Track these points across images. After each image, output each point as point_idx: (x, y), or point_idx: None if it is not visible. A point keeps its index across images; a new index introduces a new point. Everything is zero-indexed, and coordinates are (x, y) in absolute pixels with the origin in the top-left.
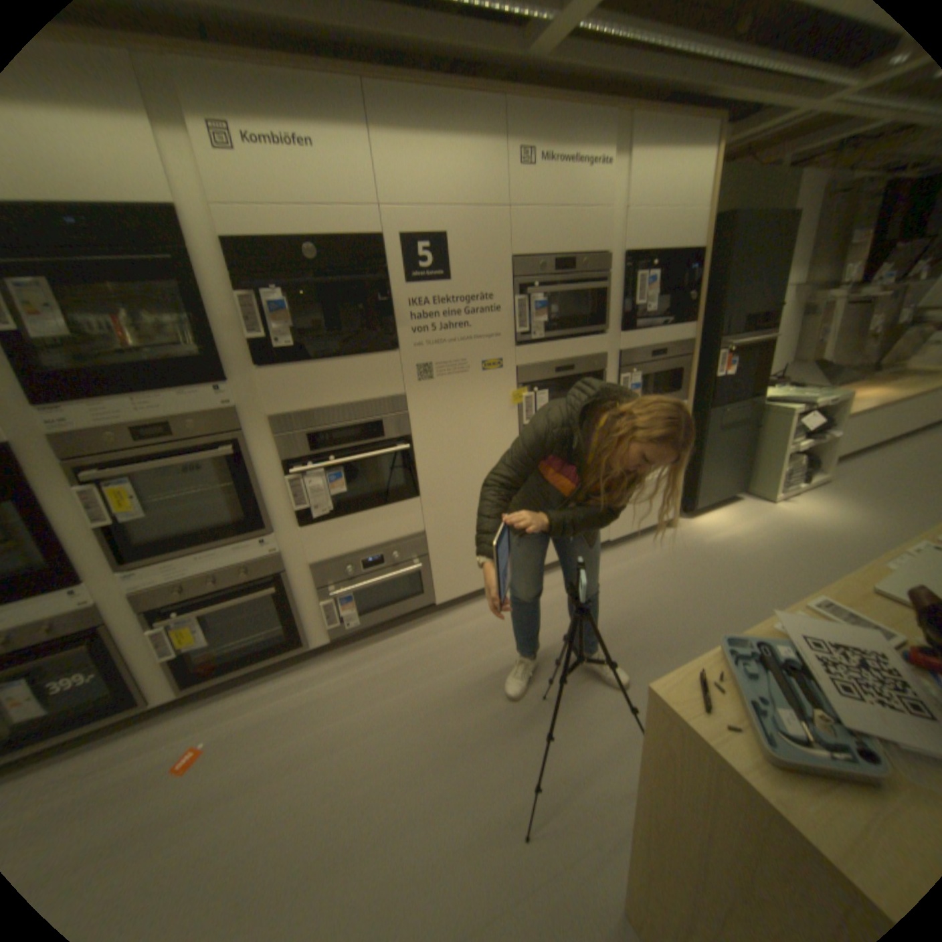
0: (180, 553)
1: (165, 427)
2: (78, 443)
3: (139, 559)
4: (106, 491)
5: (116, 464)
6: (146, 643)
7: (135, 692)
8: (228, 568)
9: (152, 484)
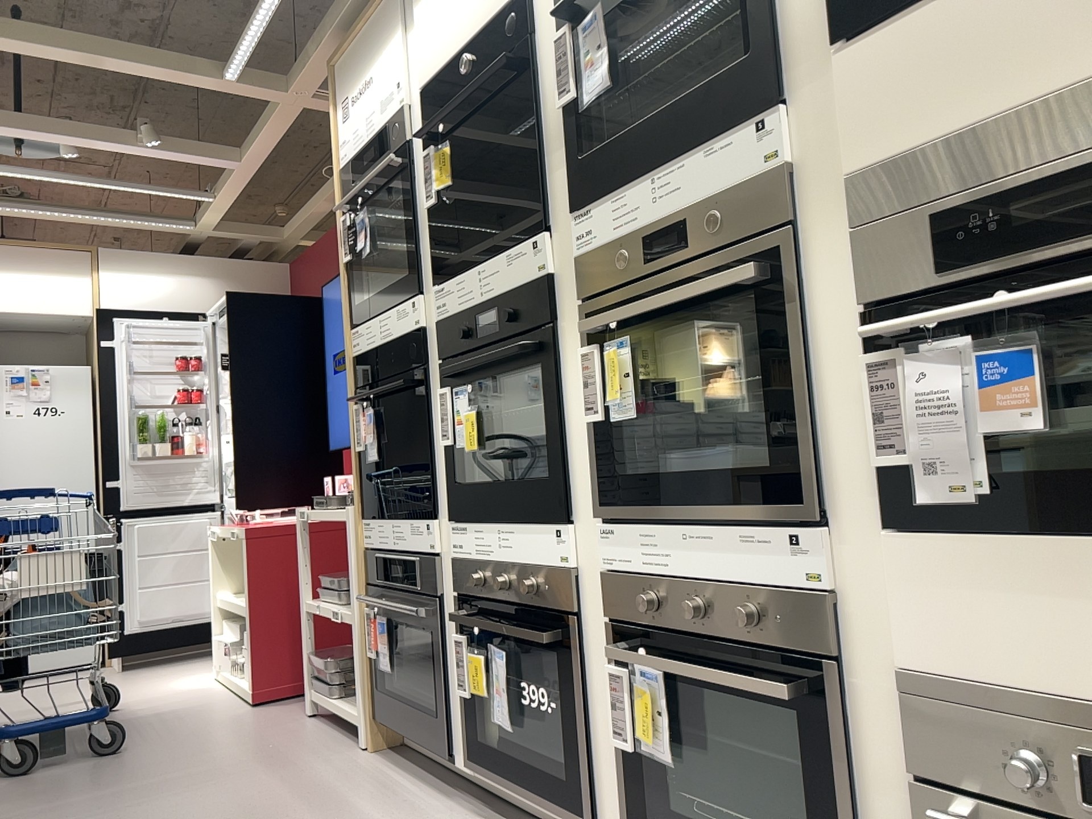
0: (668, 507)
1: (687, 227)
2: (596, 265)
3: (624, 498)
4: (608, 352)
5: (623, 302)
6: (613, 686)
7: (595, 786)
8: (733, 581)
9: (668, 354)
